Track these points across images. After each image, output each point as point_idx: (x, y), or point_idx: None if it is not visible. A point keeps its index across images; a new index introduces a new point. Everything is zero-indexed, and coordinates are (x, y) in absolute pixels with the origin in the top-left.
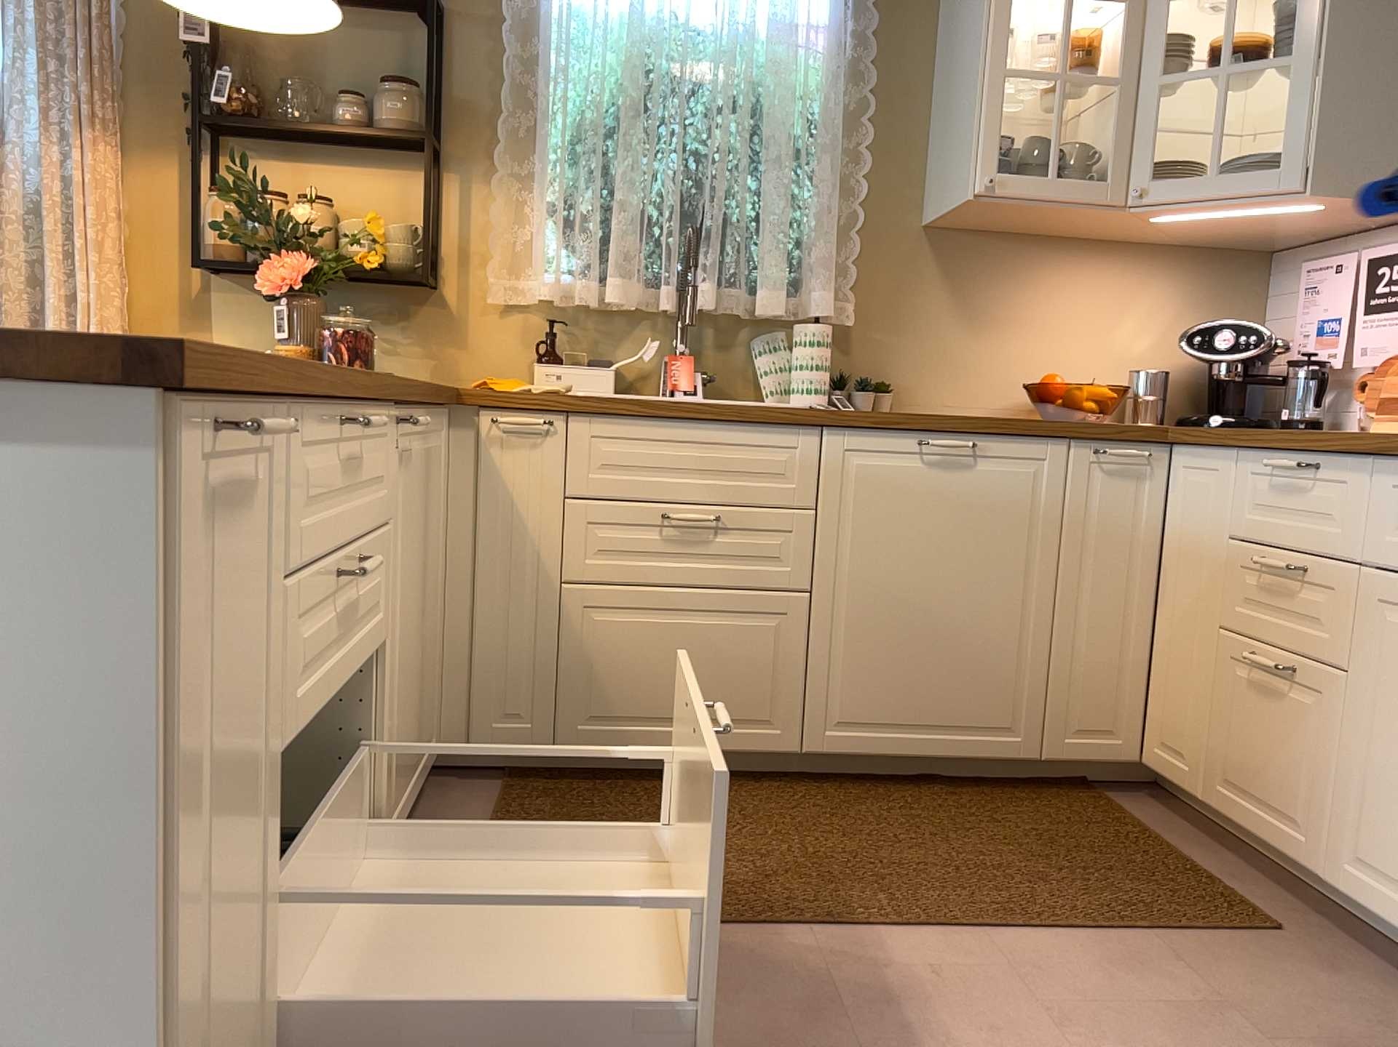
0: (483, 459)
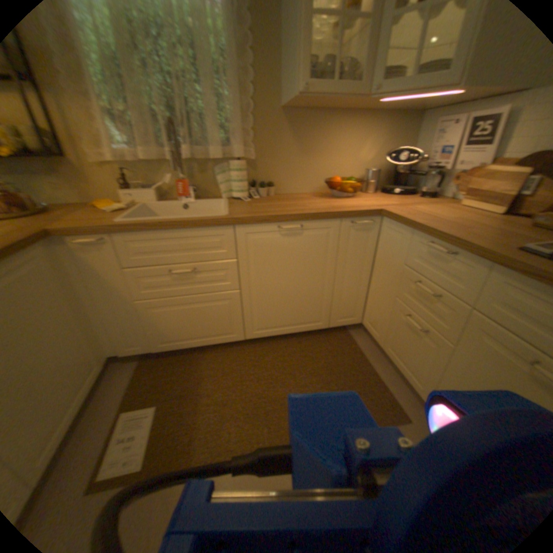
0: (75, 257)
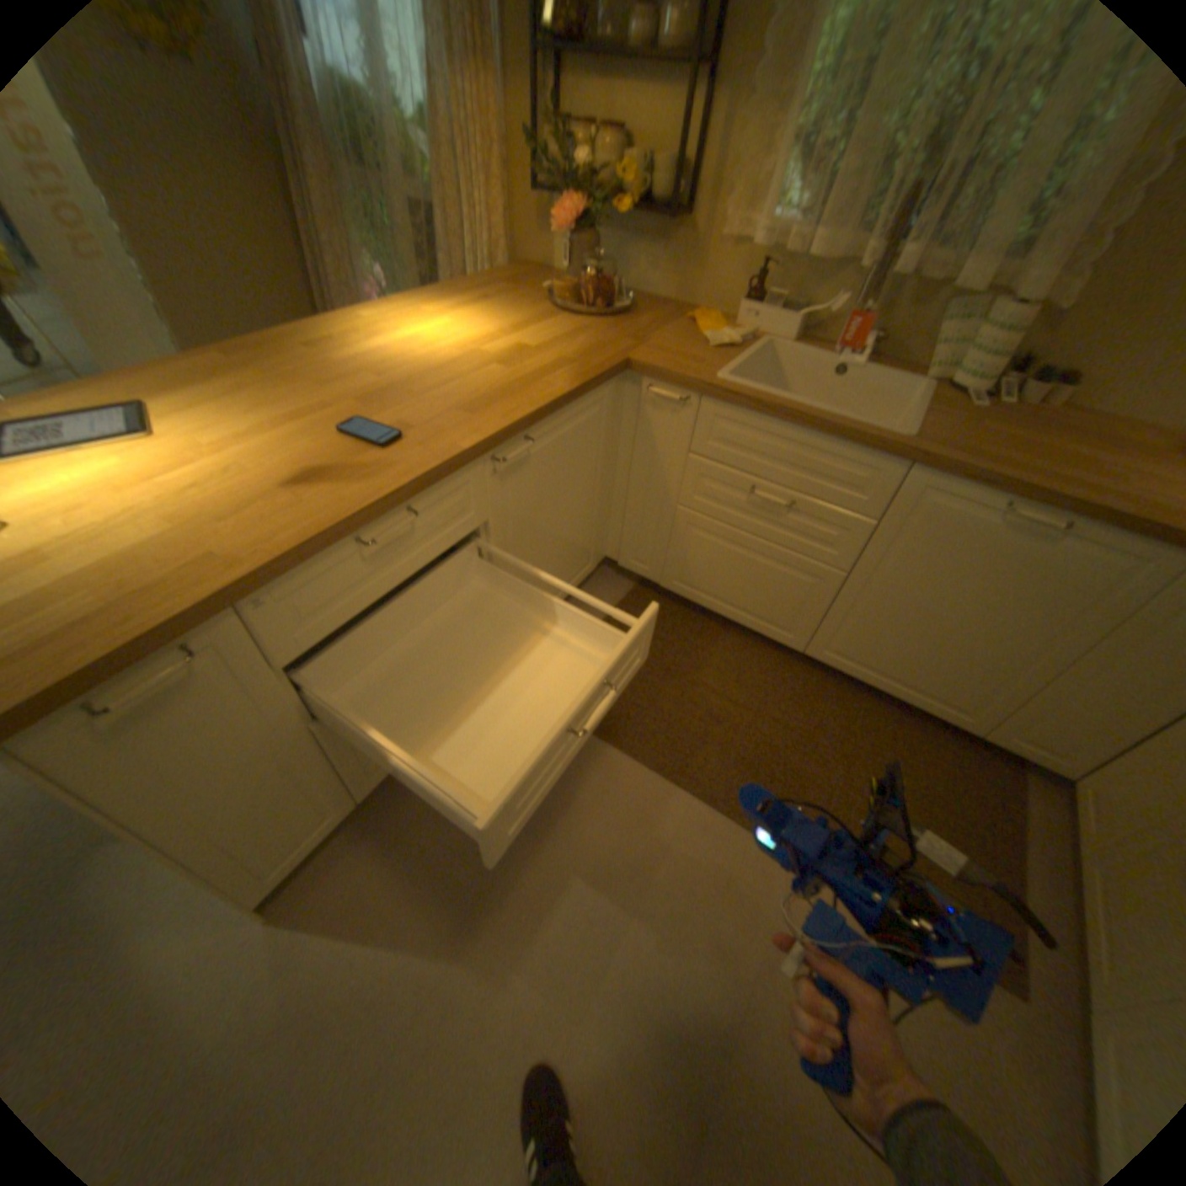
0: (642, 414)
